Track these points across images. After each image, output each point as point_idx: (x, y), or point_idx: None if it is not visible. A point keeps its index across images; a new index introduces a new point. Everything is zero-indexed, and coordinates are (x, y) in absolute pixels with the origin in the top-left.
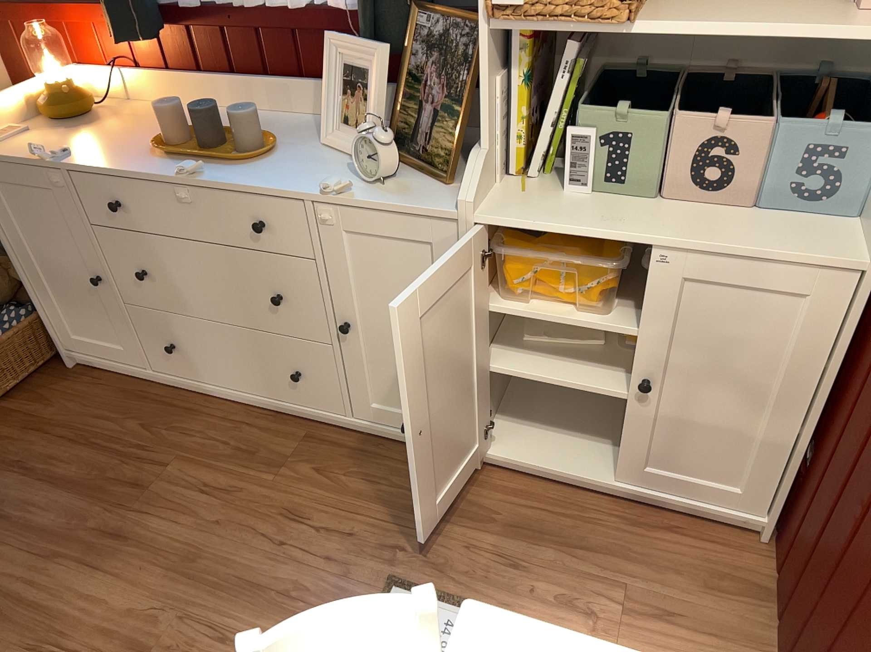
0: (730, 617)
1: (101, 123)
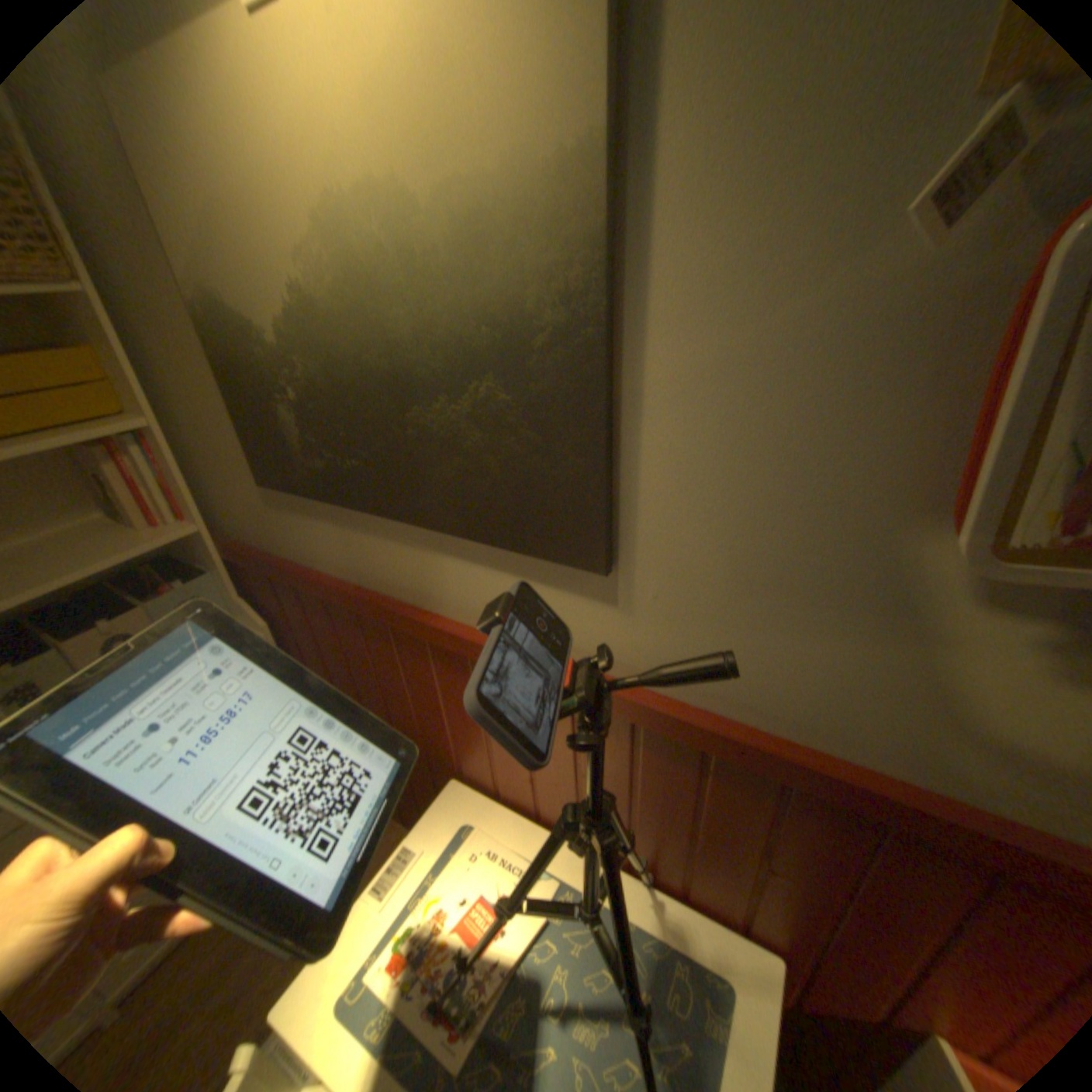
0: None
1: None
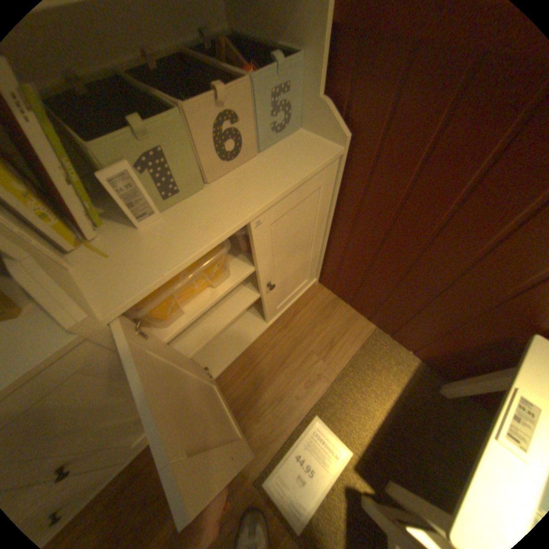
0: (340, 321)
1: None
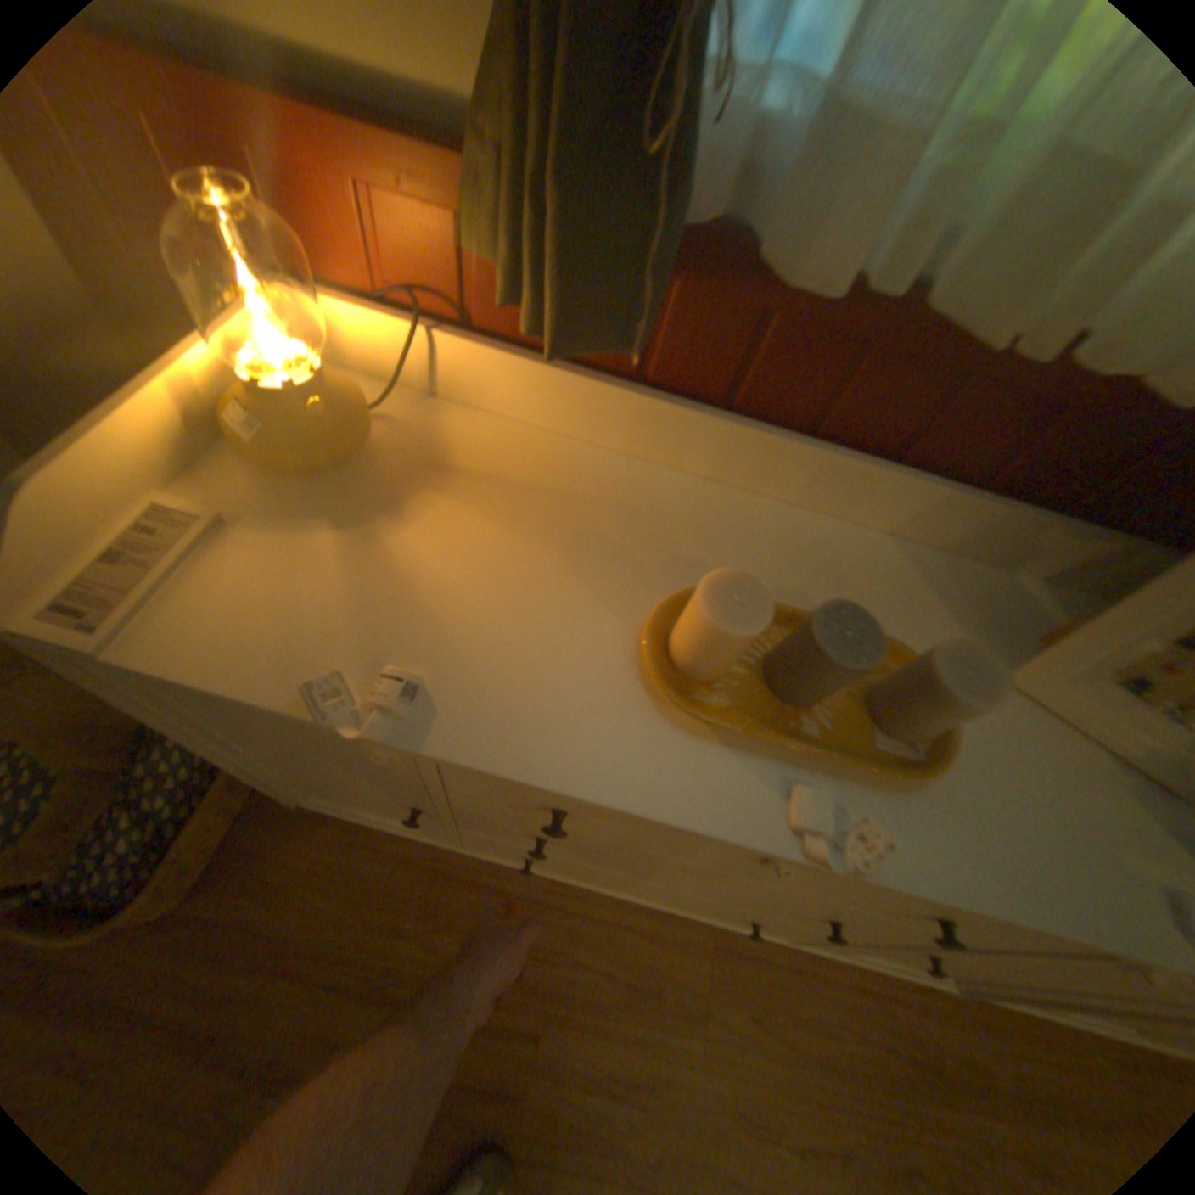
0: None
1: (420, 504)
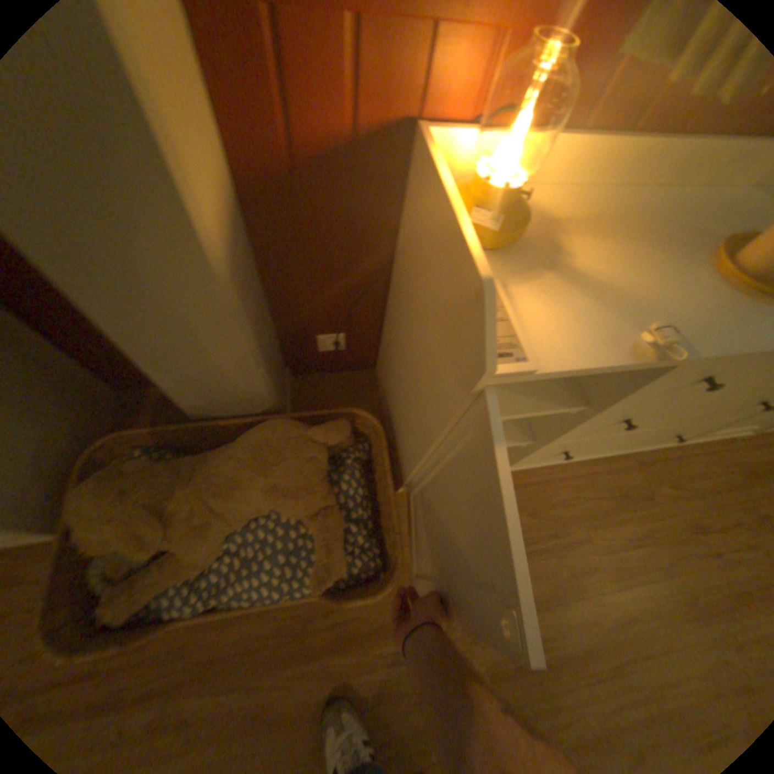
0: None
1: (564, 243)
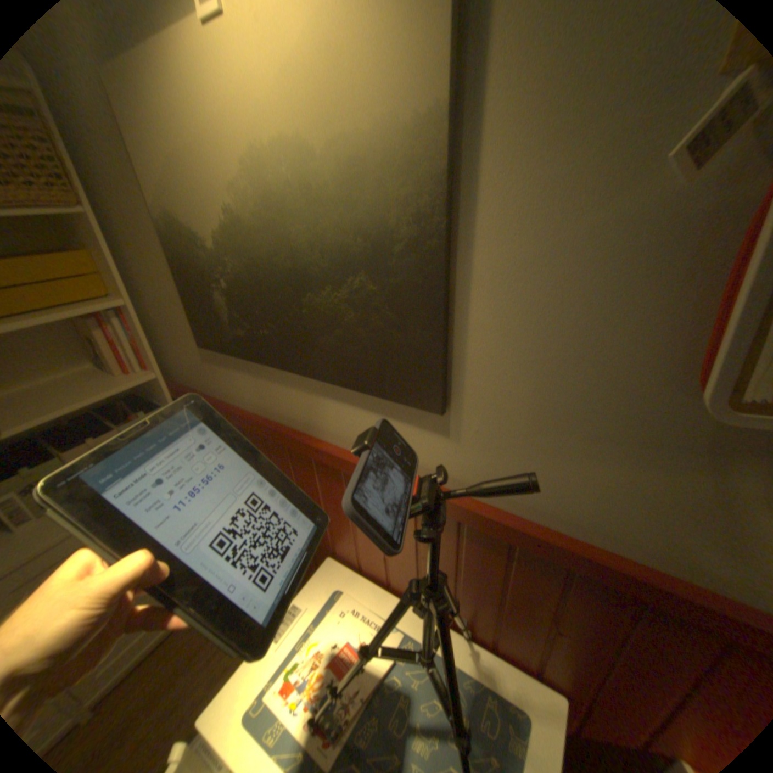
0: None
1: None
